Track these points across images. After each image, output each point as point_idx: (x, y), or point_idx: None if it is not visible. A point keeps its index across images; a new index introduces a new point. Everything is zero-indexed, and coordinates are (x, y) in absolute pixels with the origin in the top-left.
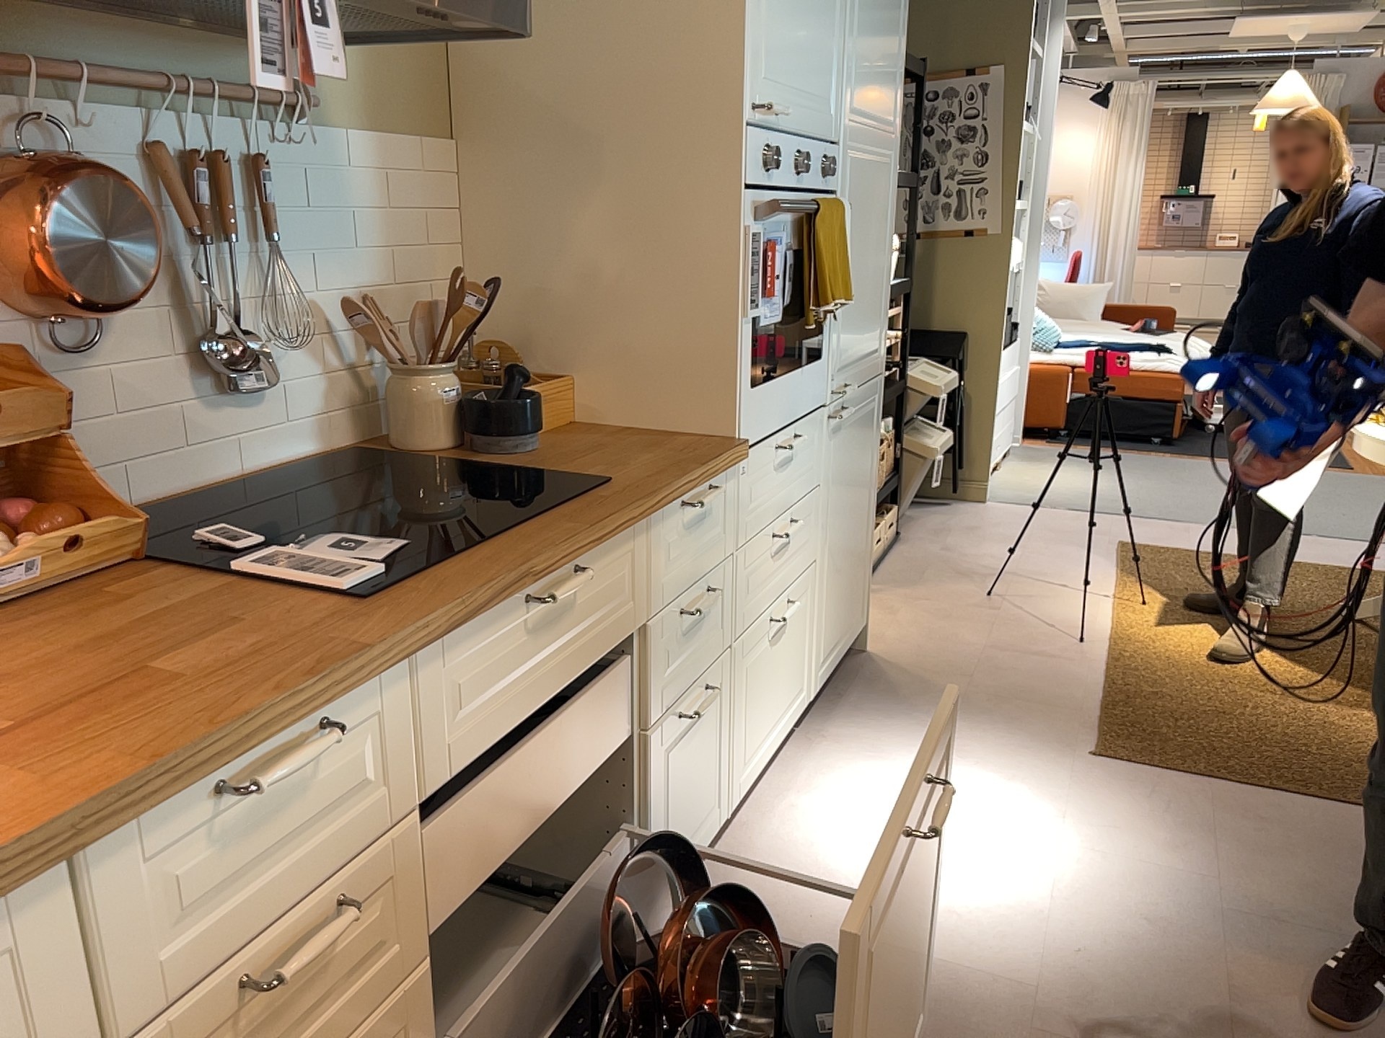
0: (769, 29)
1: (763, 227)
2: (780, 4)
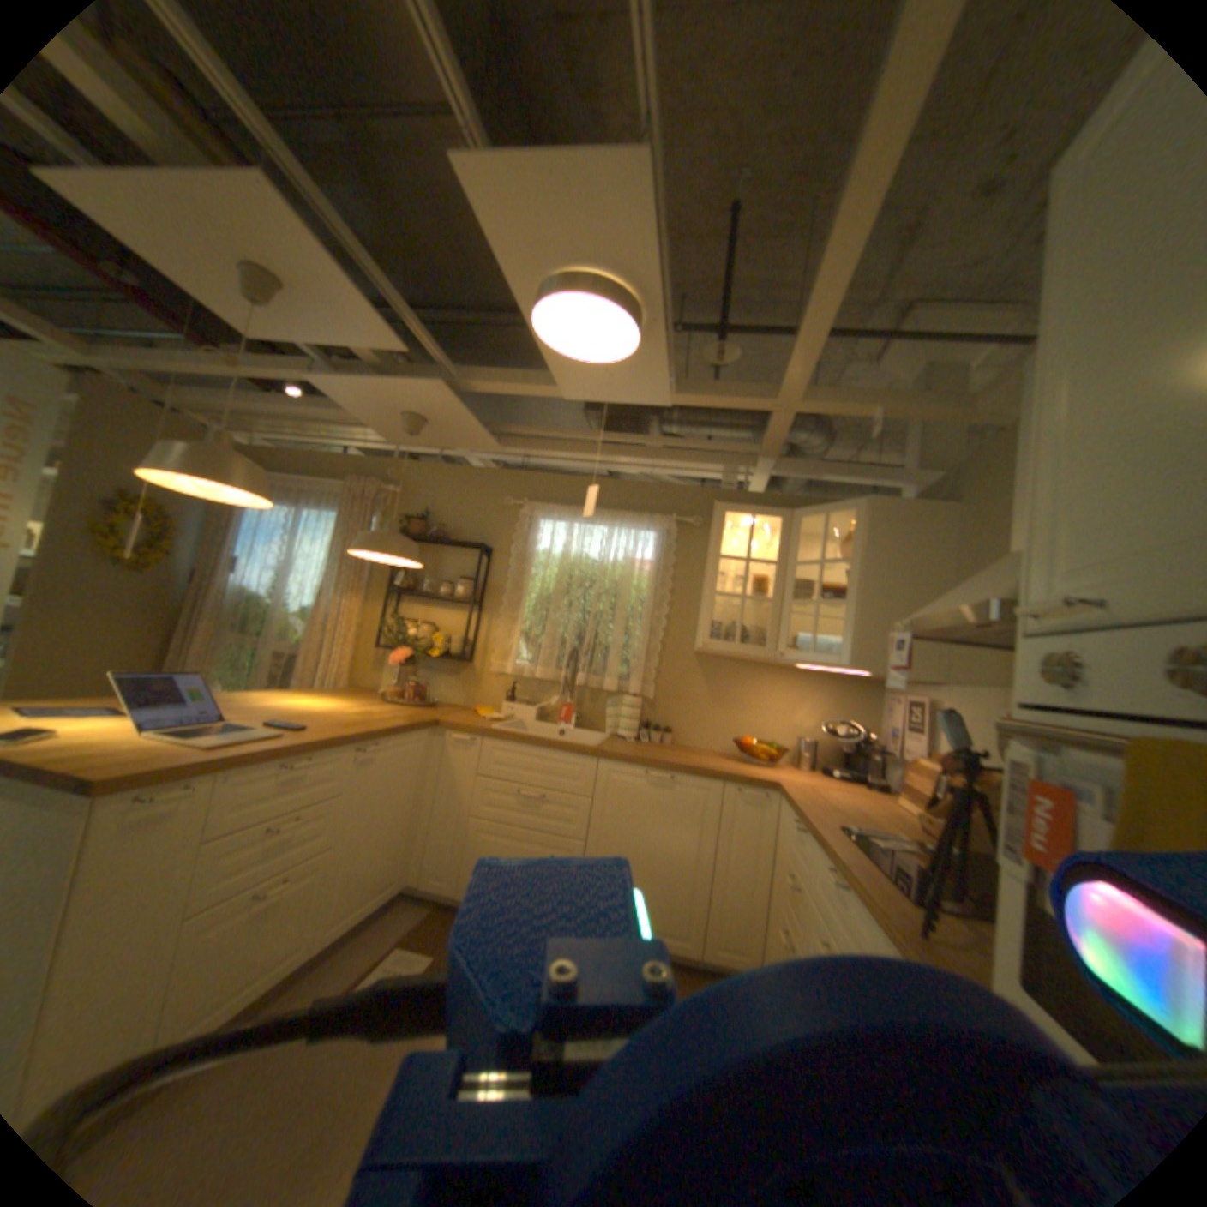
0: (1069, 504)
1: (1055, 759)
2: (1099, 454)
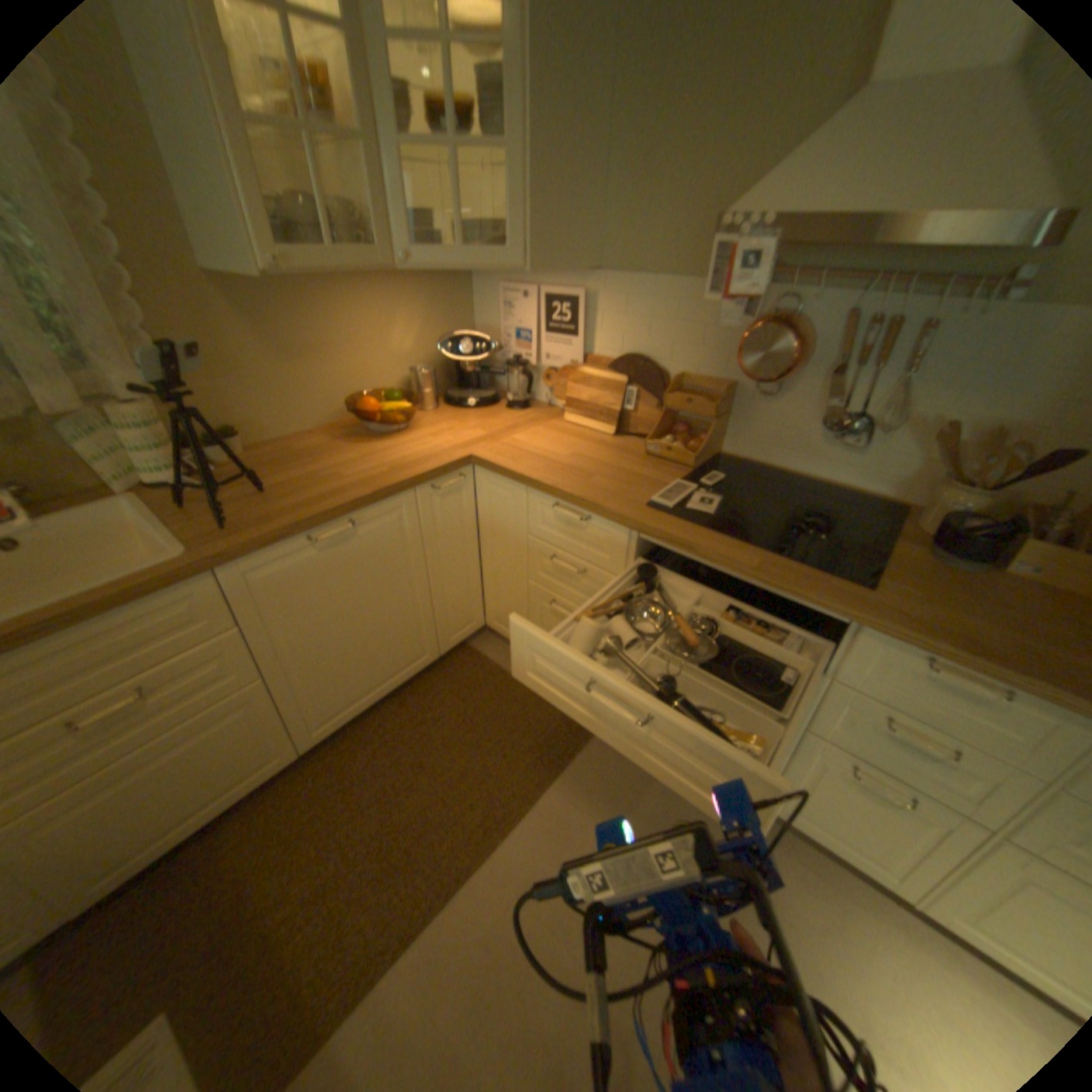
0: None
1: None
2: None
